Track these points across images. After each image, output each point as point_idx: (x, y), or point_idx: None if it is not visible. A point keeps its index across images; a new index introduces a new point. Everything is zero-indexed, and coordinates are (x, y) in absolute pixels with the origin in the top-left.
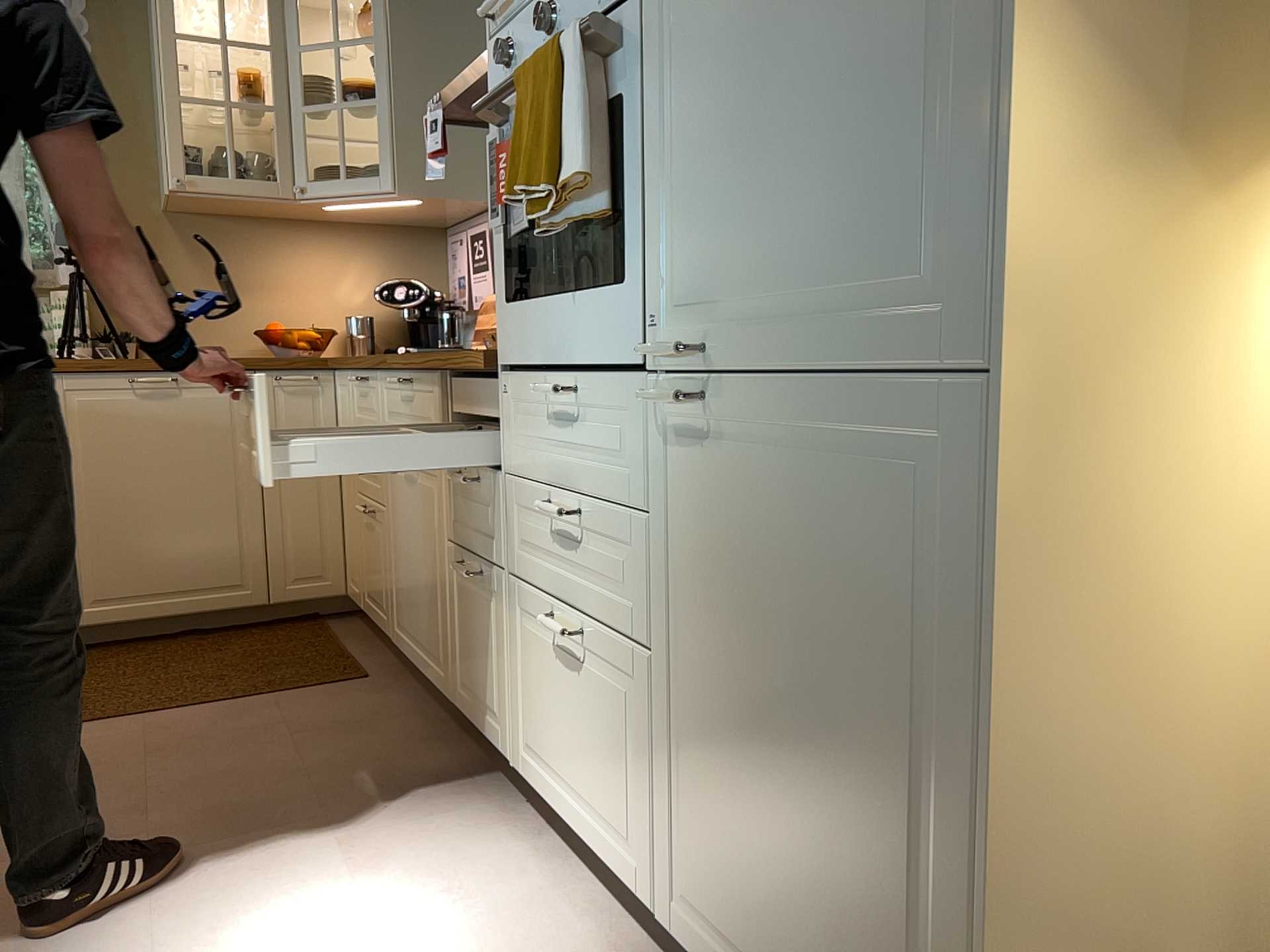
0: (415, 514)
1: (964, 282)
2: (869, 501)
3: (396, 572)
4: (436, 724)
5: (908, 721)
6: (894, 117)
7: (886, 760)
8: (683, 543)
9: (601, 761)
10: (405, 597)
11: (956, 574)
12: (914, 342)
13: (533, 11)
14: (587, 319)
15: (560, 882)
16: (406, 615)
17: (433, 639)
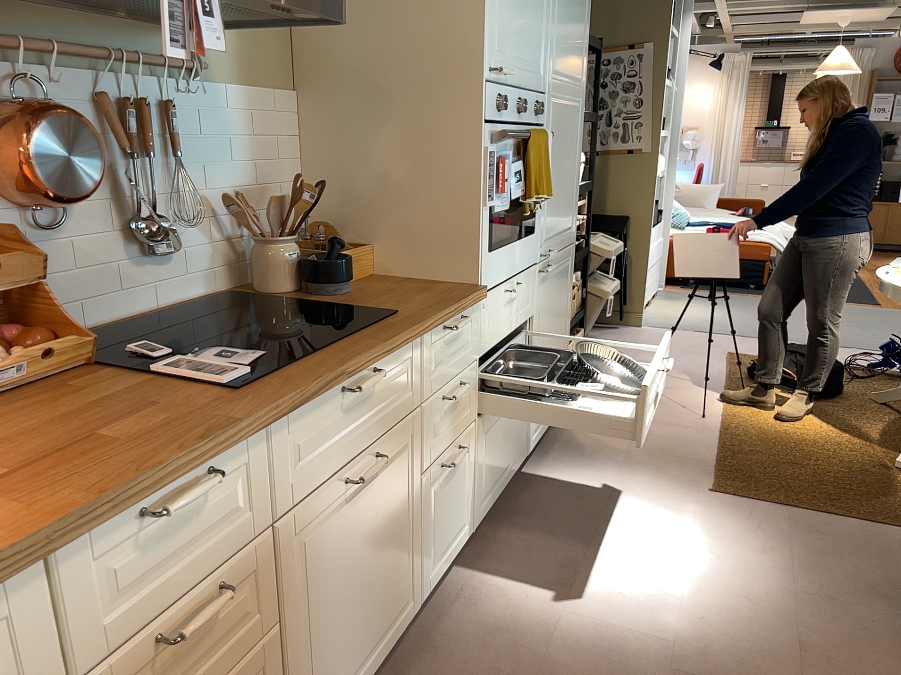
0: (369, 518)
1: (572, 226)
2: (564, 274)
3: (310, 666)
4: (396, 673)
5: (564, 316)
6: (570, 193)
7: (562, 328)
8: (540, 315)
9: (514, 434)
10: (339, 653)
11: (569, 281)
12: (569, 238)
13: (507, 90)
14: (522, 250)
15: (503, 518)
16: (339, 671)
17: (394, 600)
